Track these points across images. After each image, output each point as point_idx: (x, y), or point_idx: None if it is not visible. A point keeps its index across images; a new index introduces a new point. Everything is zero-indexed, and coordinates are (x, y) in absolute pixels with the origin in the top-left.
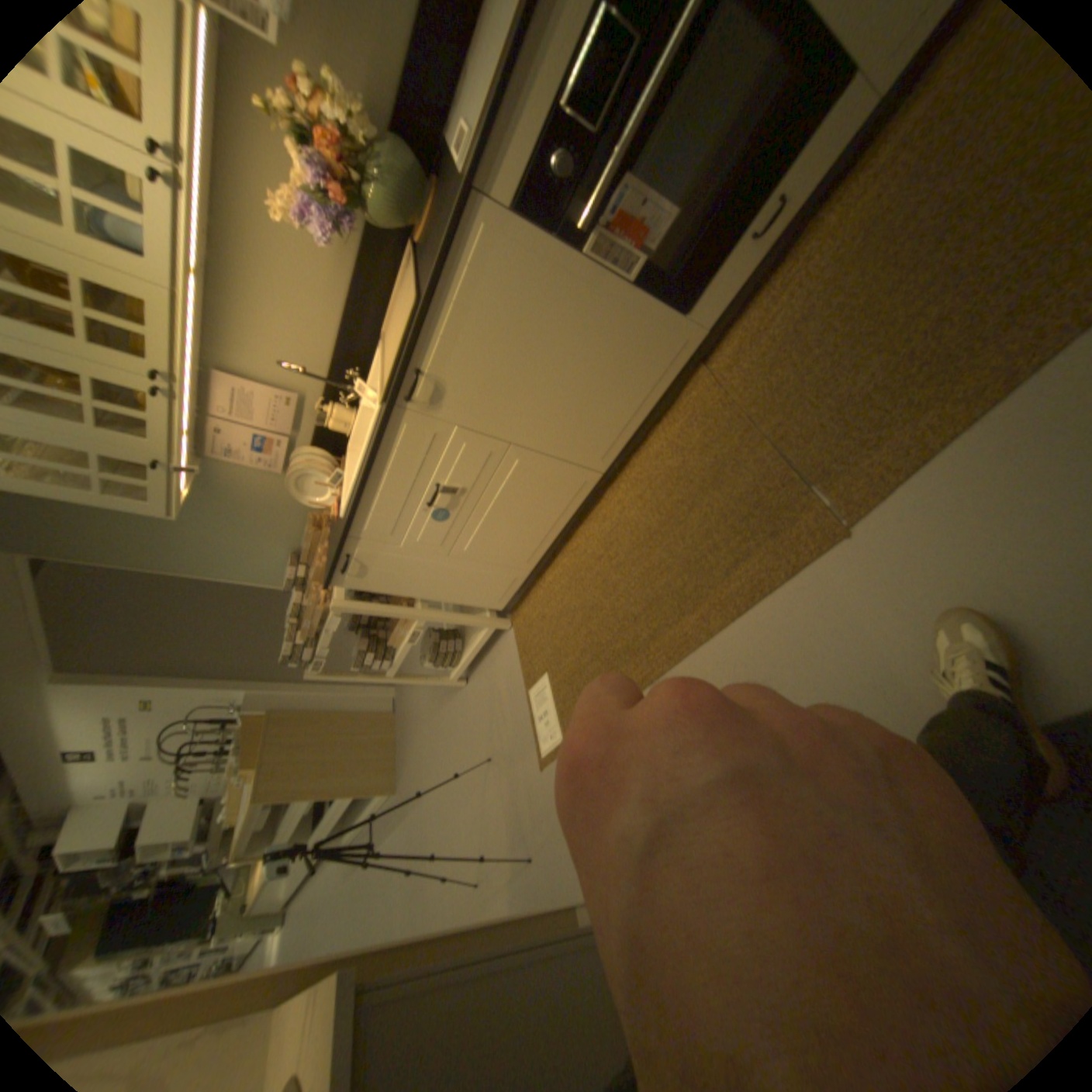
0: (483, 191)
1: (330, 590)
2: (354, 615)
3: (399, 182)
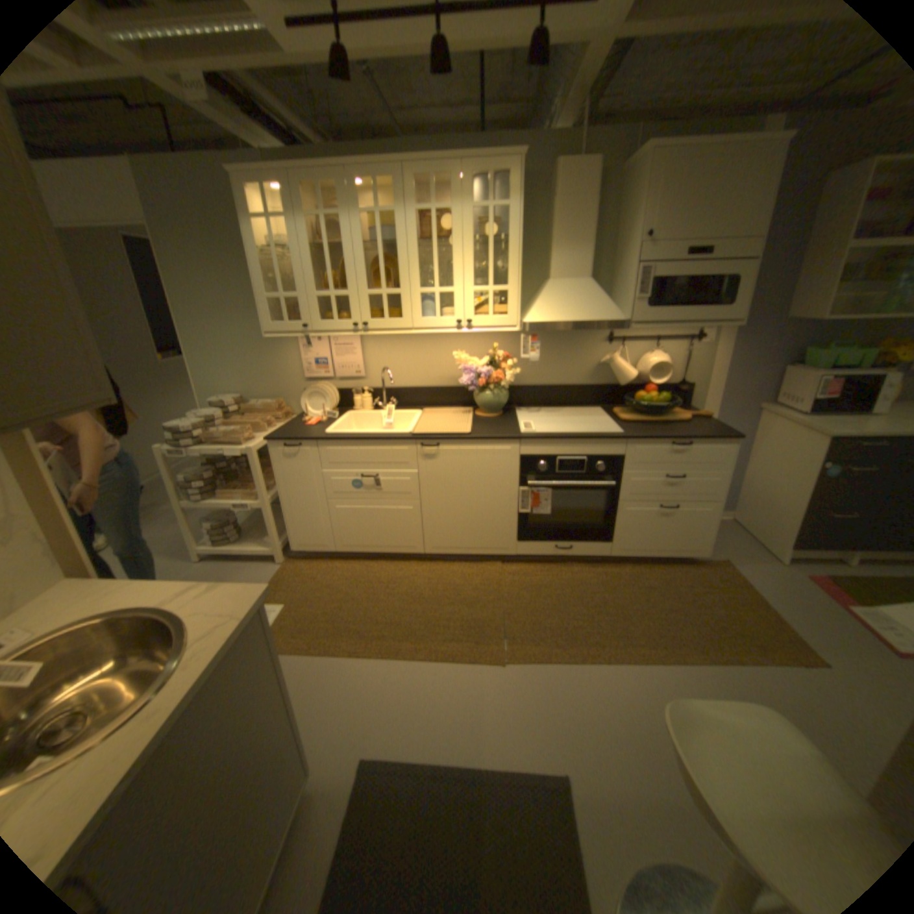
0: (520, 443)
1: (248, 437)
2: (214, 455)
3: (495, 402)
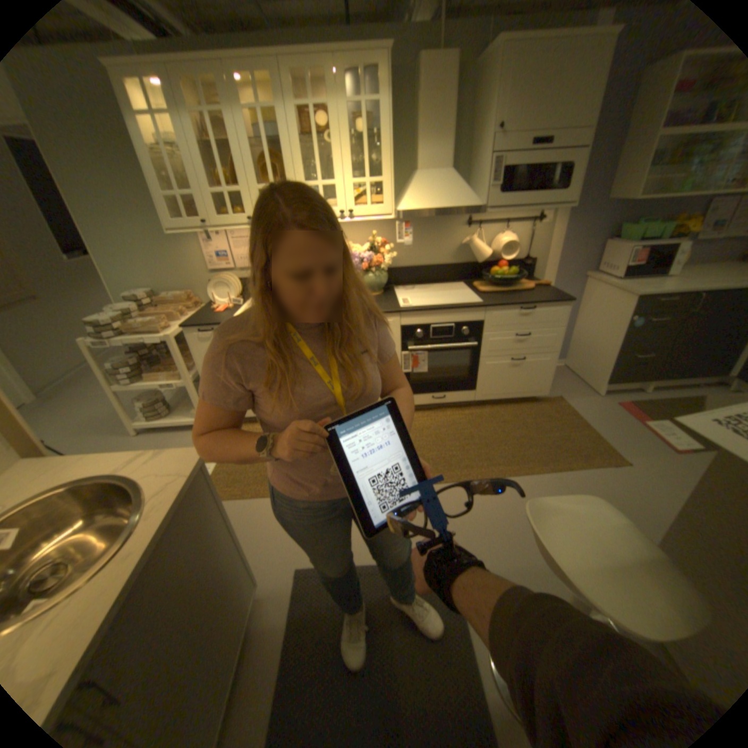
0: (401, 316)
1: (165, 326)
2: (136, 344)
3: (377, 282)
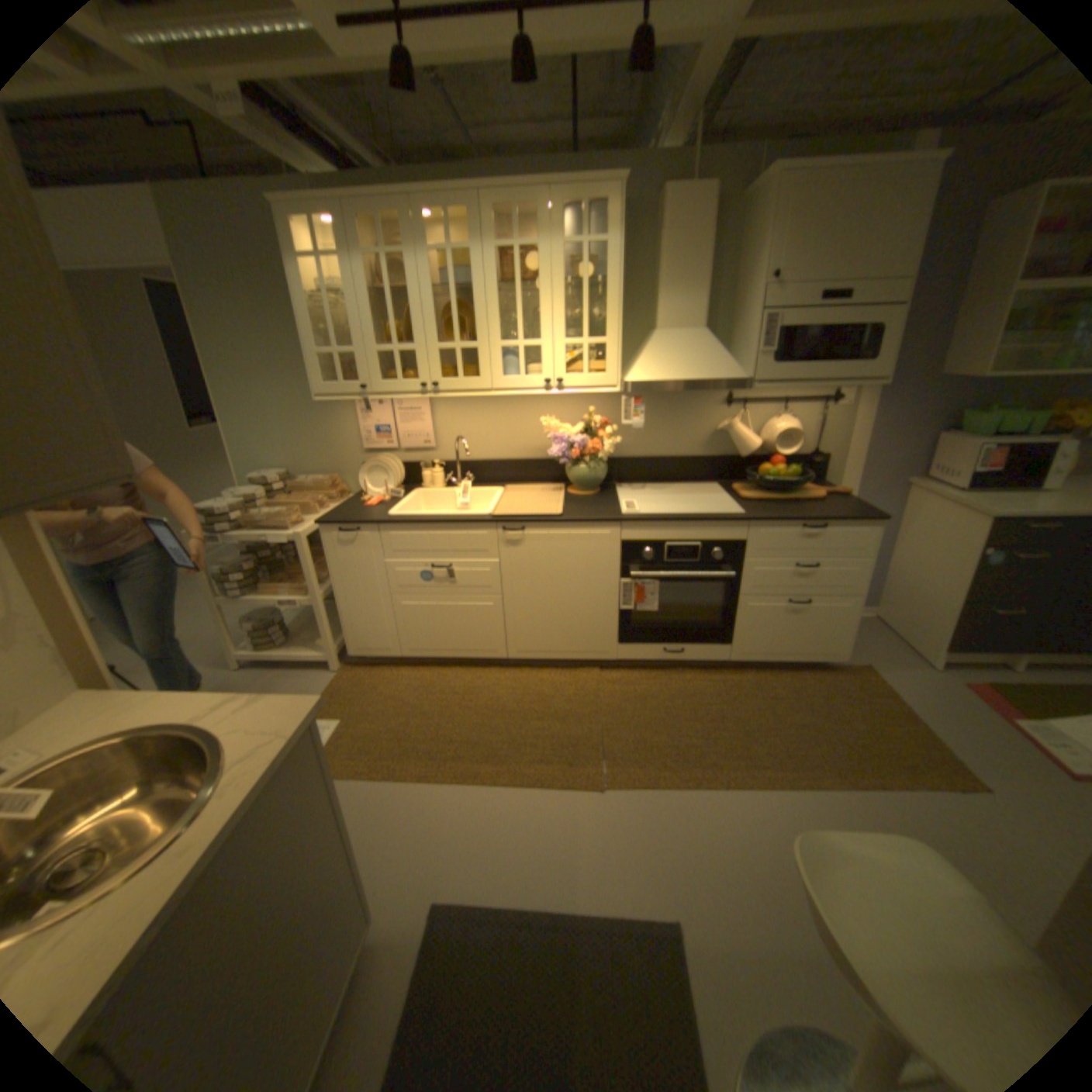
0: (622, 527)
1: (296, 521)
2: (256, 542)
3: (591, 477)
